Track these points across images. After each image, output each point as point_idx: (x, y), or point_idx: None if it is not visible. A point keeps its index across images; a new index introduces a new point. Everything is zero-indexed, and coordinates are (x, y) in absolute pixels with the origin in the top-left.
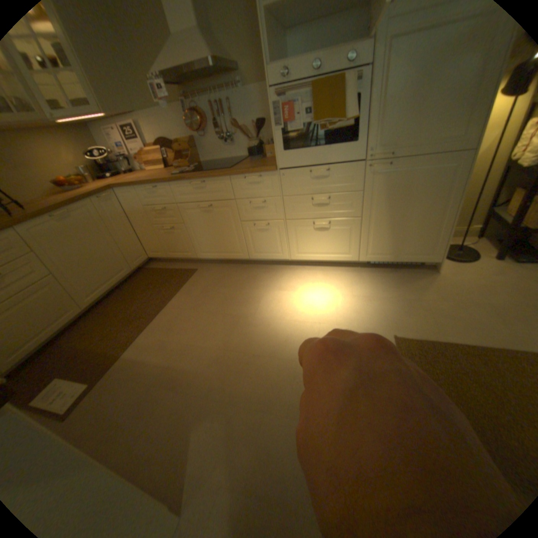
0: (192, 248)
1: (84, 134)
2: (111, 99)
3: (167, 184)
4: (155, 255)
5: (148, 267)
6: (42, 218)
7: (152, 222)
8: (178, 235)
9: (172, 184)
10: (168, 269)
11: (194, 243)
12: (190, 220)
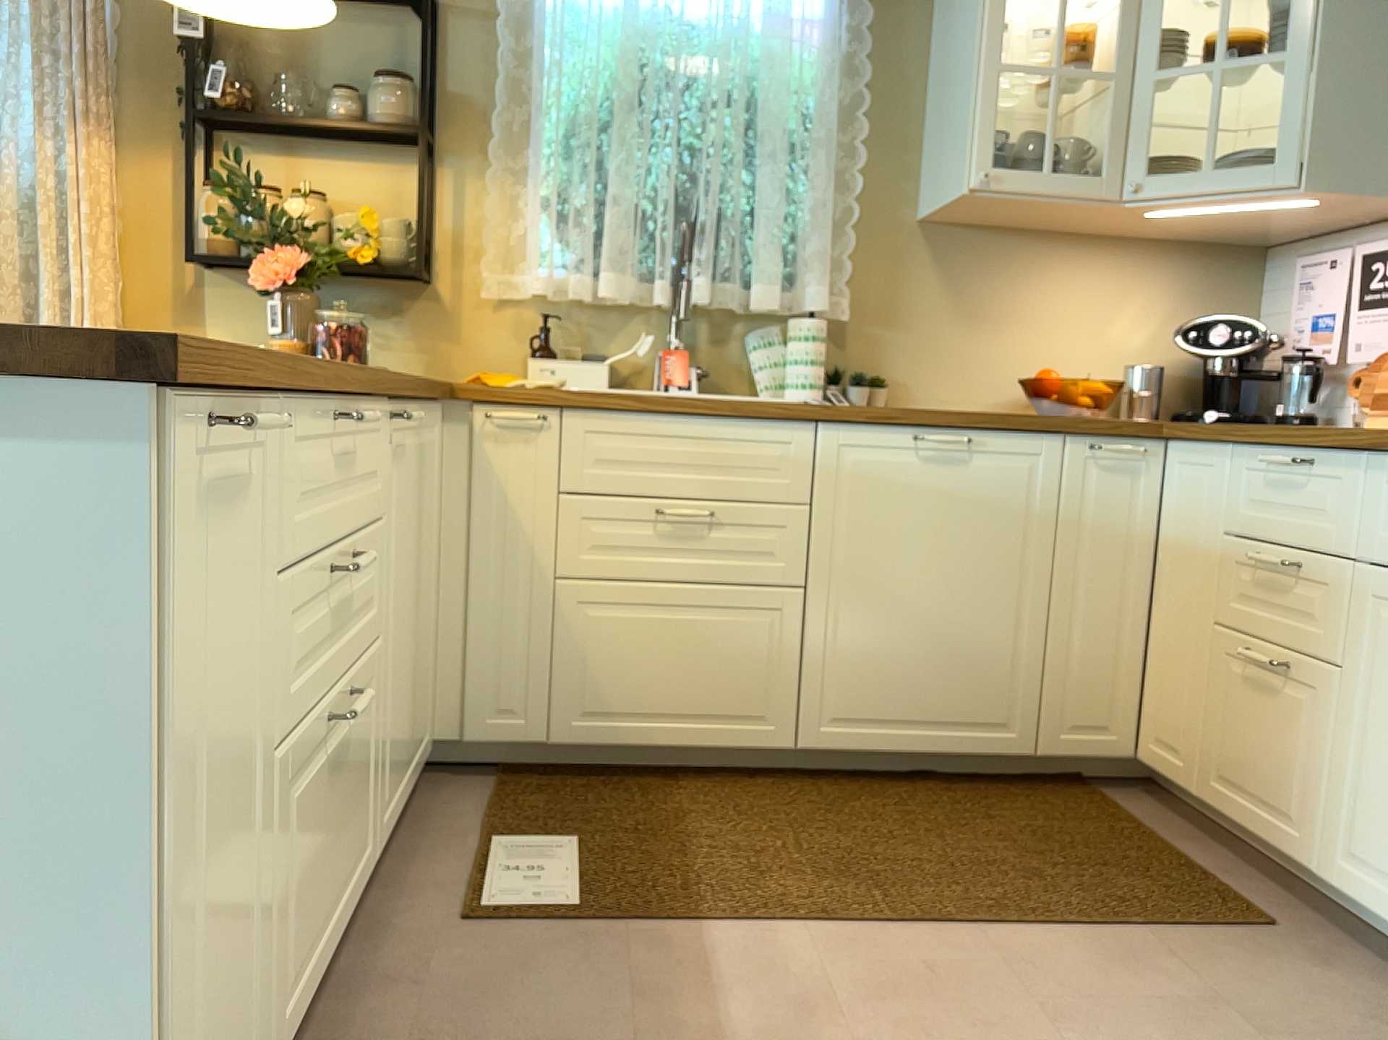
0: (1322, 811)
1: (1239, 278)
2: (1373, 152)
3: (1363, 465)
4: (1166, 764)
5: (1110, 793)
6: (896, 433)
7: (1225, 613)
8: (1295, 716)
9: (1384, 467)
10: (1166, 846)
11: (1345, 796)
12: (1383, 668)
